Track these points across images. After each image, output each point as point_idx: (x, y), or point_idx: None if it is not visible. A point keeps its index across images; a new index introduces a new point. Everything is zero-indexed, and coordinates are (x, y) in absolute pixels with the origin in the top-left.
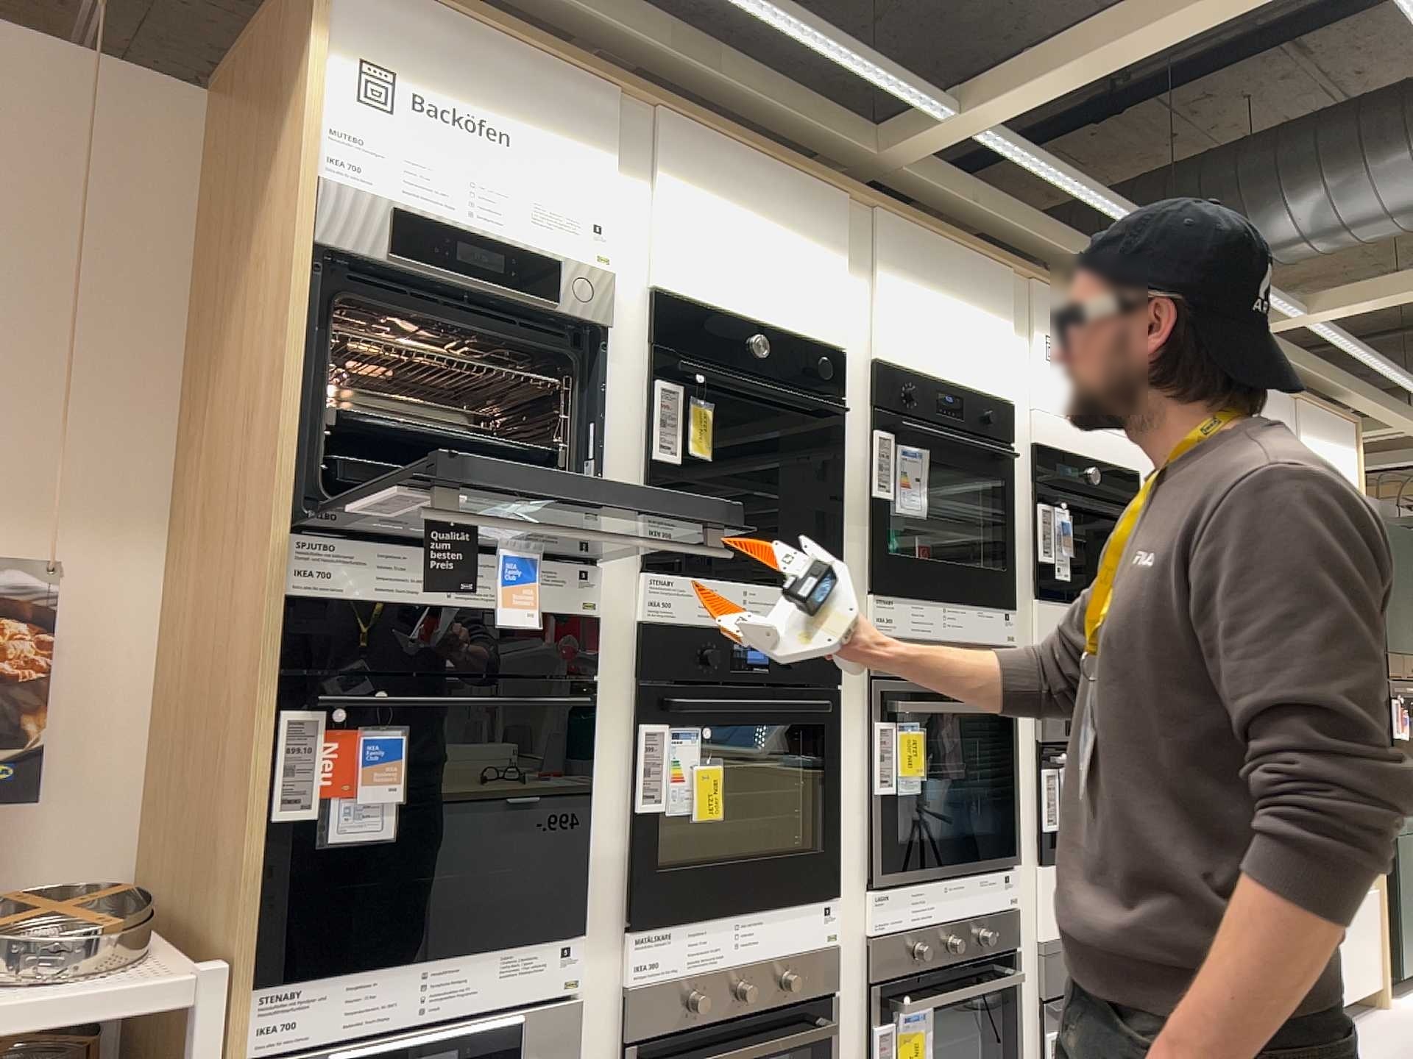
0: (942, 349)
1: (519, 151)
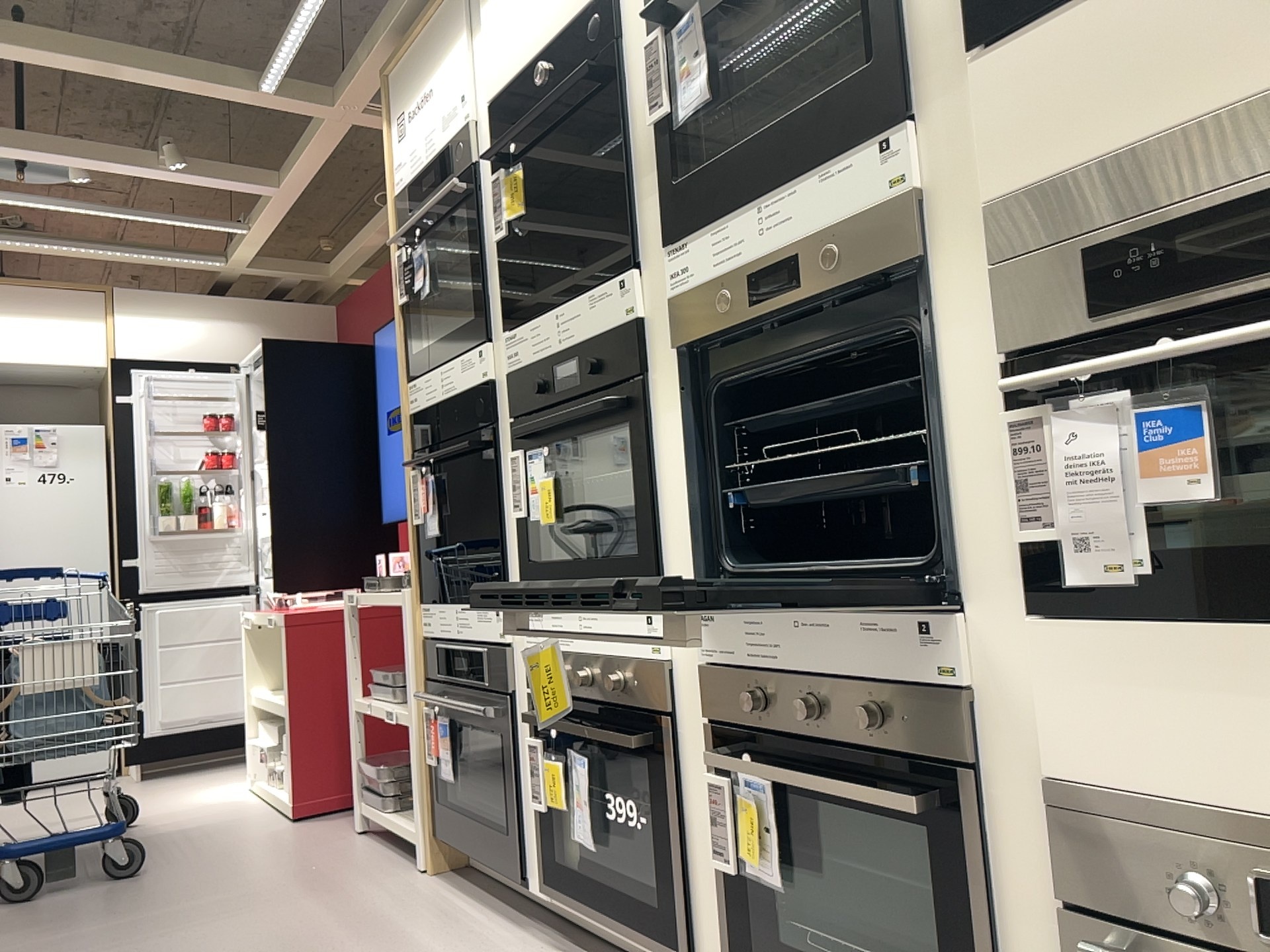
0: None
1: (429, 89)
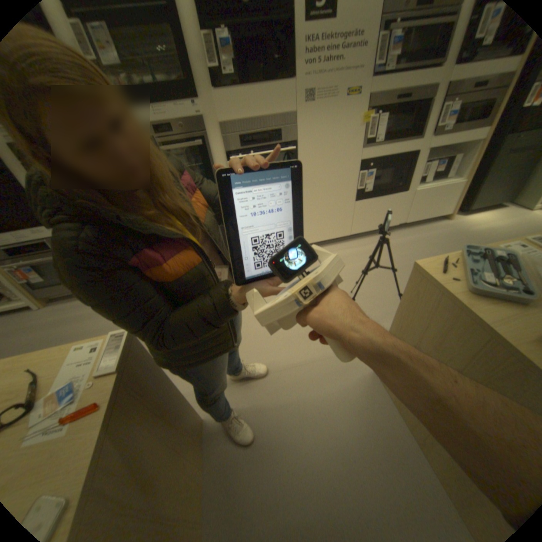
0: None
1: None
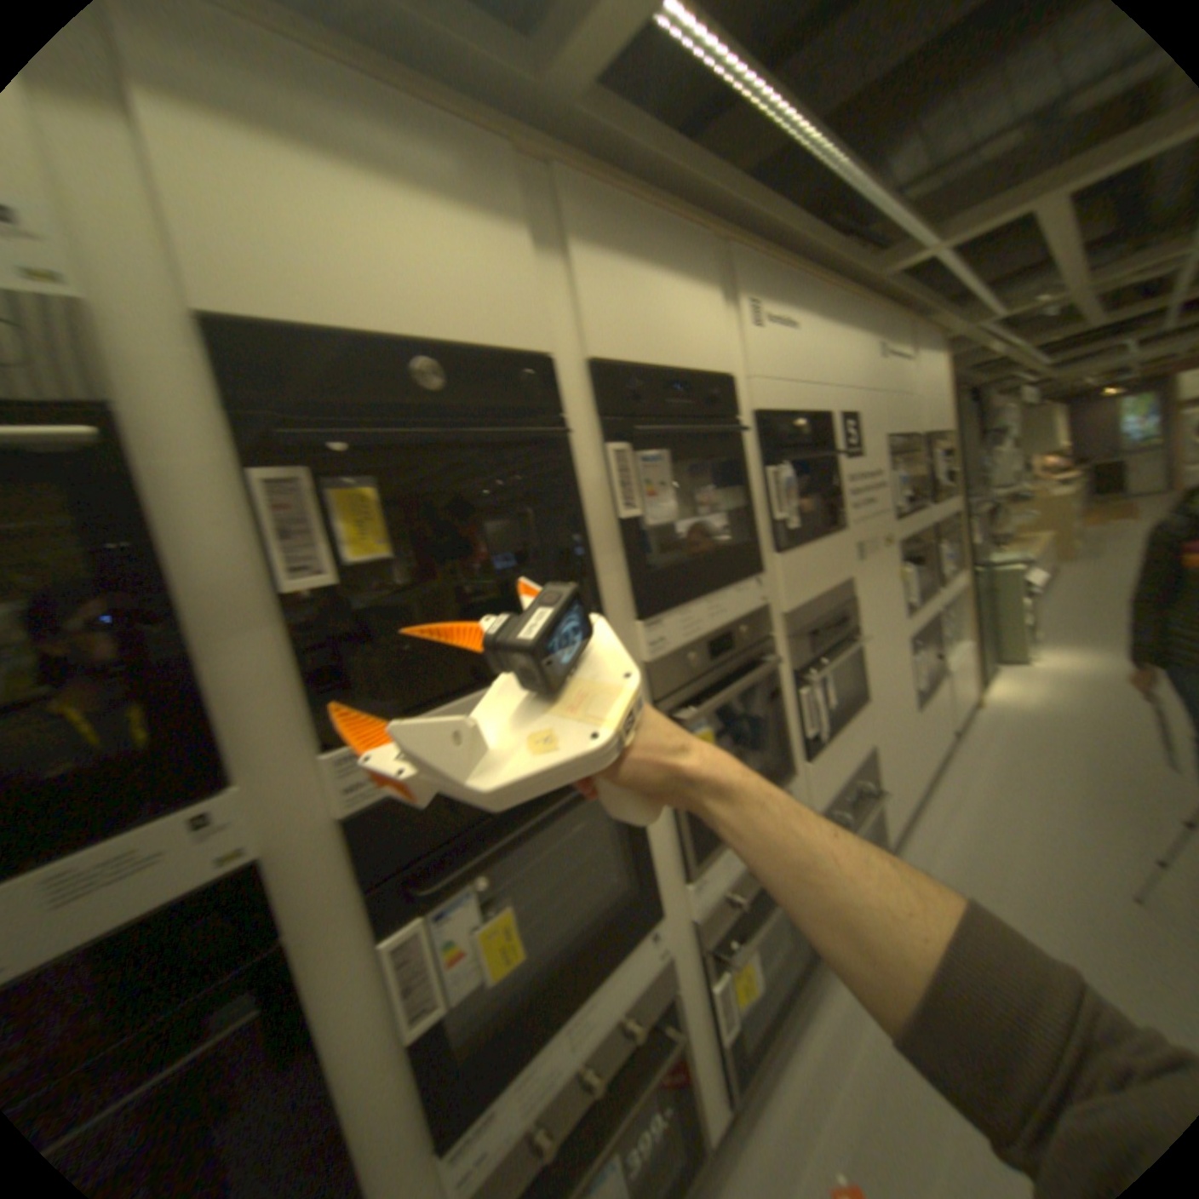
0: (671, 324)
1: None
